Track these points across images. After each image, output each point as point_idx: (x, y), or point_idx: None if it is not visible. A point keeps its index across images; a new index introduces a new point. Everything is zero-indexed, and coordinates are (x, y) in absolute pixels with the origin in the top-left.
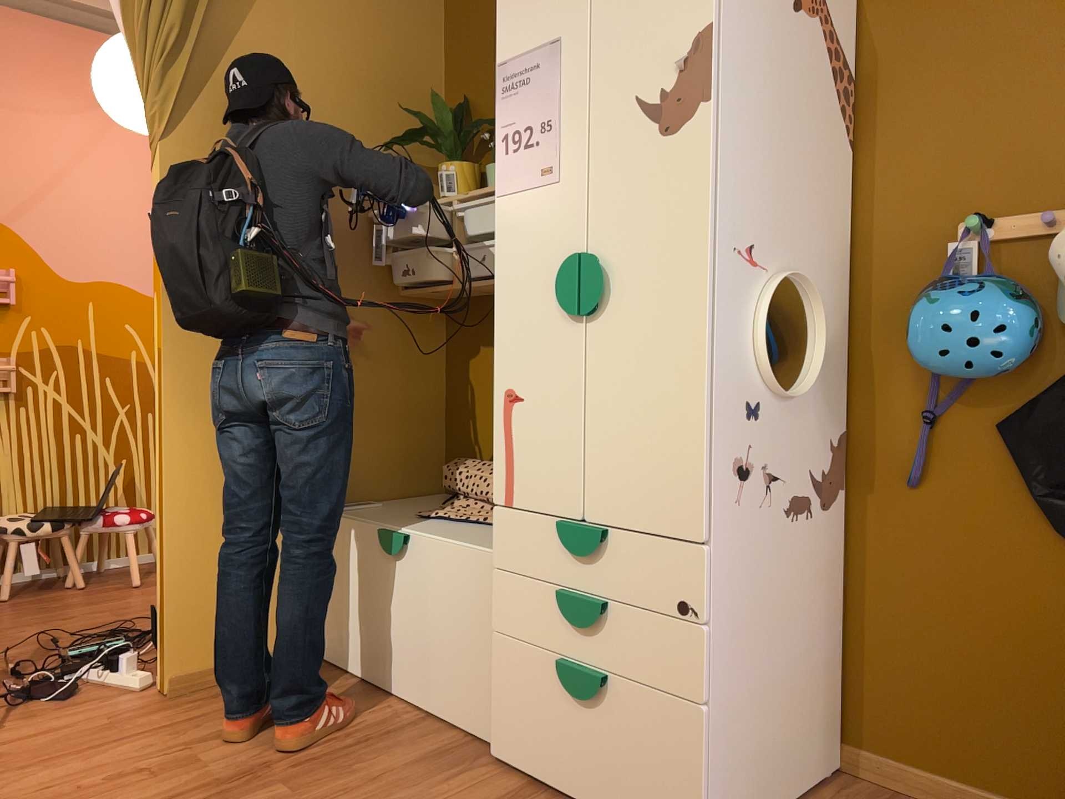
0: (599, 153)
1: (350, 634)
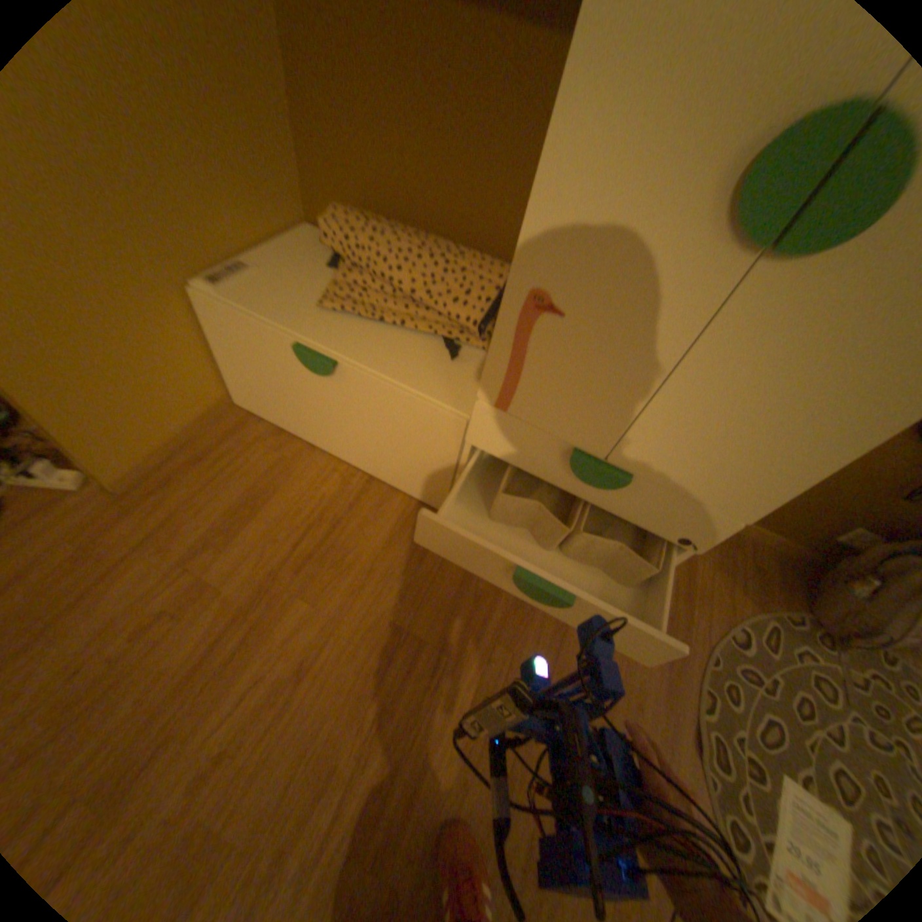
0: None
1: (275, 405)
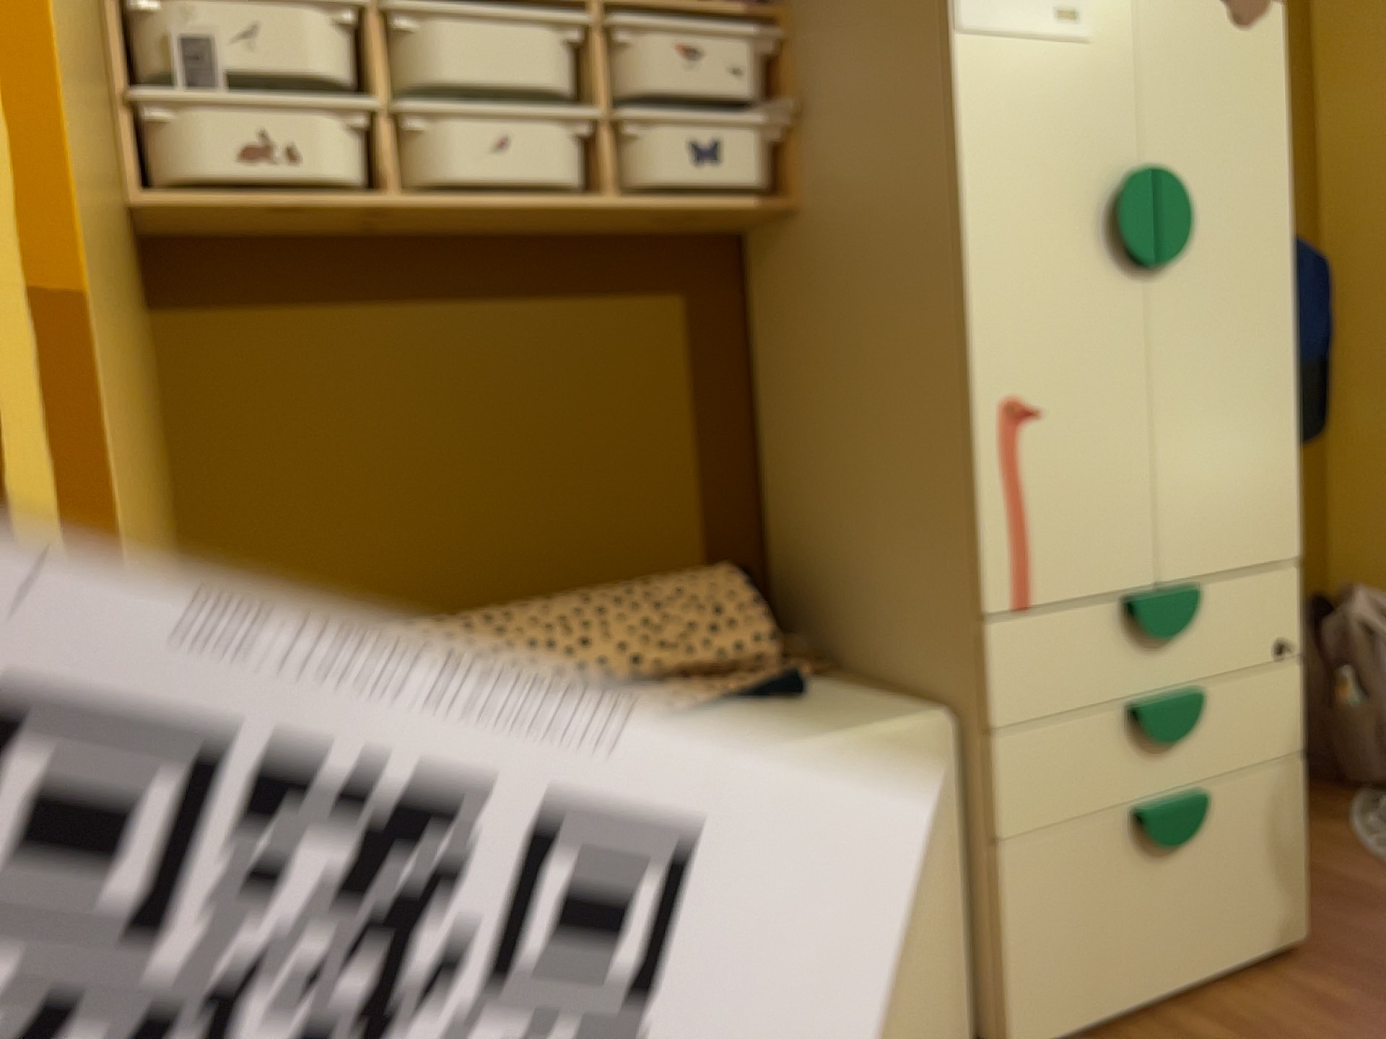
0: (1156, 14)
1: None
